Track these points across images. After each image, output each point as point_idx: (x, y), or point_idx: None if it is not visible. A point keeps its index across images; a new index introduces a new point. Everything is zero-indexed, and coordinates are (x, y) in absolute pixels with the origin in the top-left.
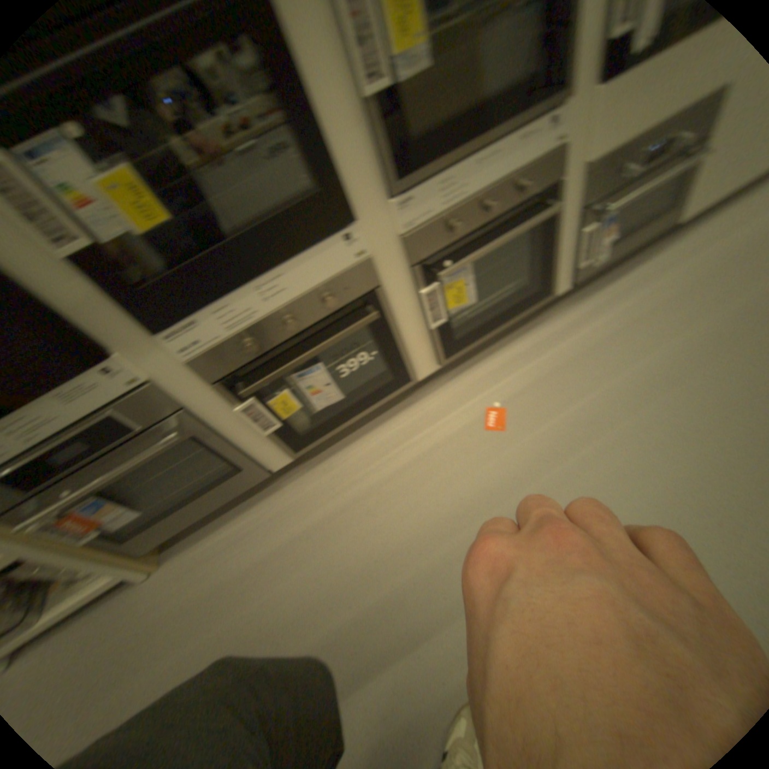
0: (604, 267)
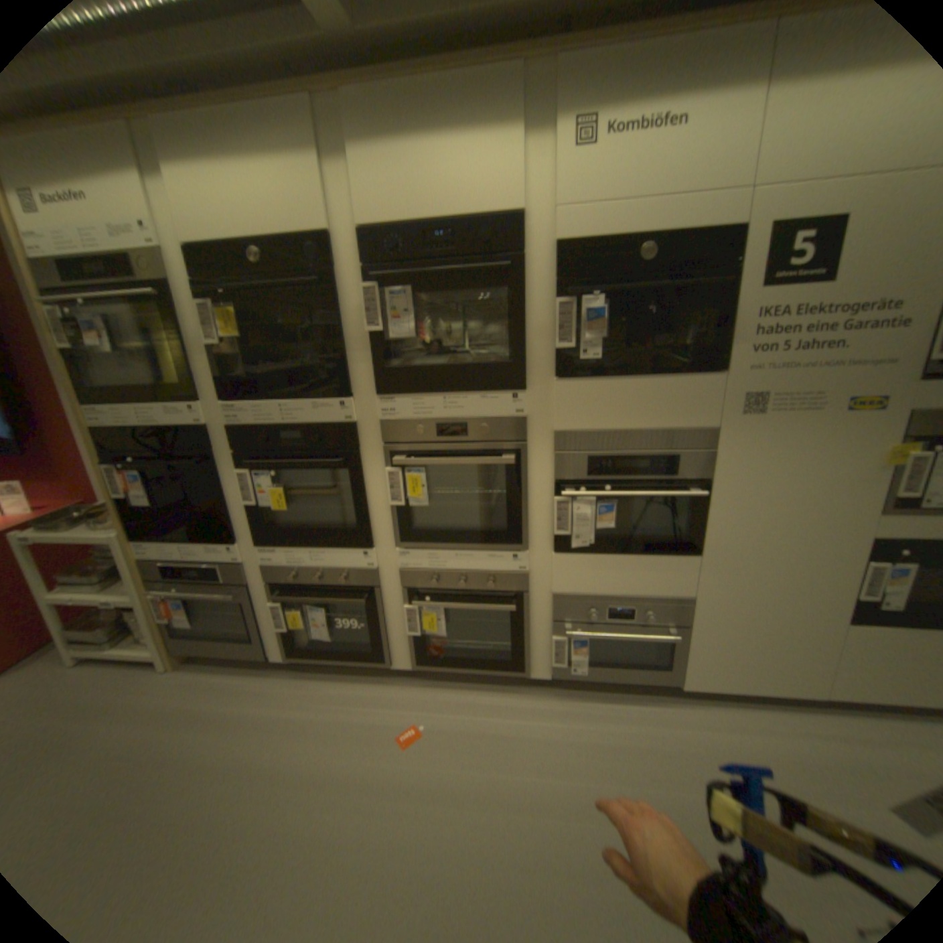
0: (590, 683)
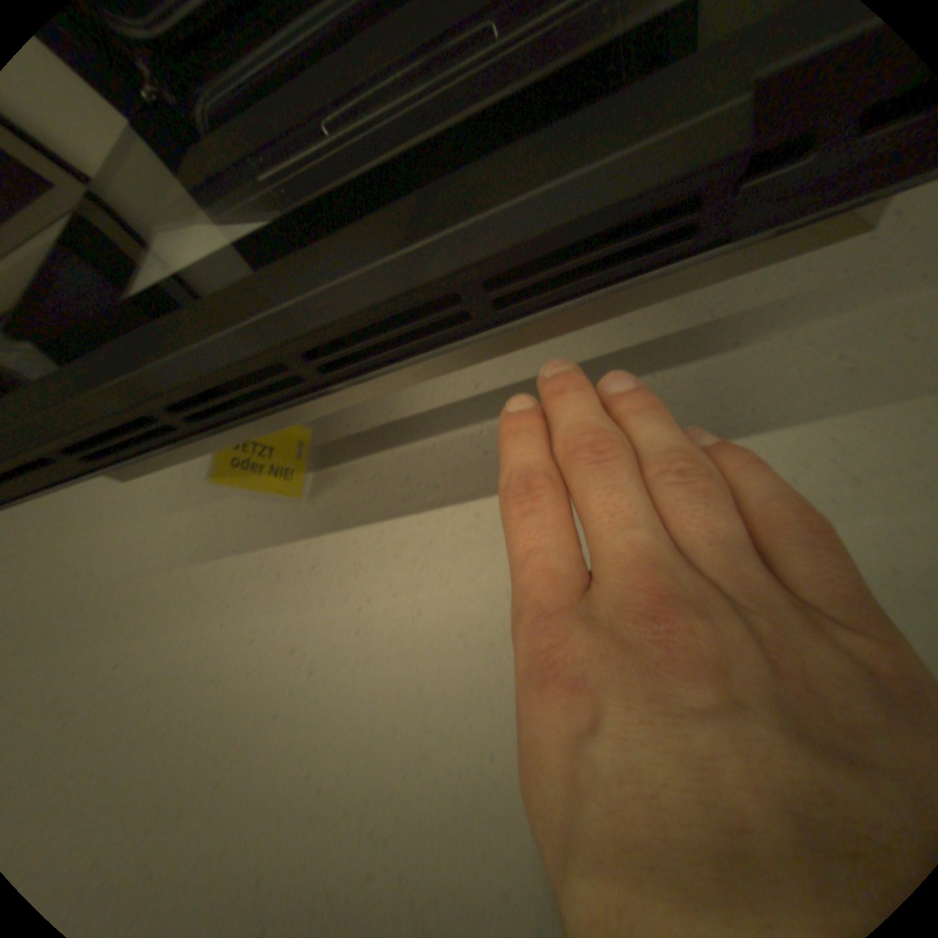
0: None
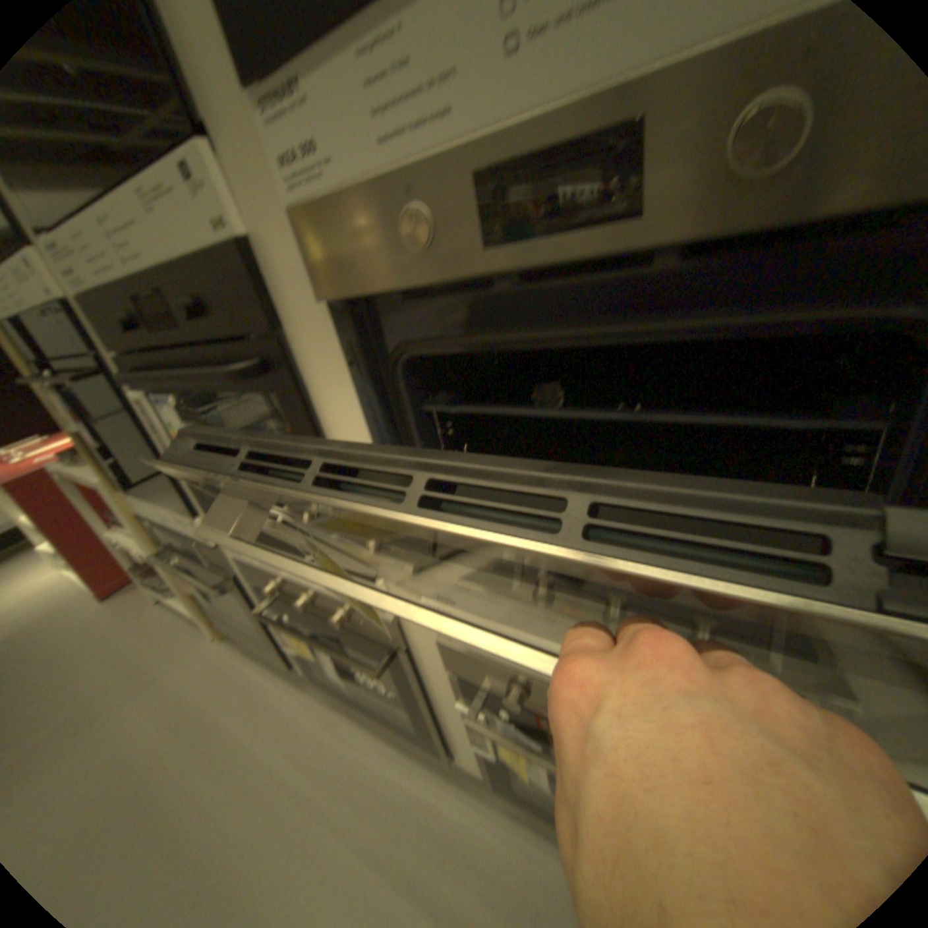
0: None
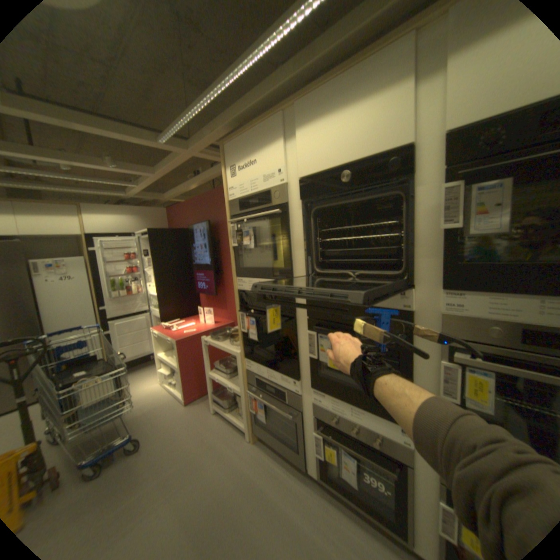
0: None
